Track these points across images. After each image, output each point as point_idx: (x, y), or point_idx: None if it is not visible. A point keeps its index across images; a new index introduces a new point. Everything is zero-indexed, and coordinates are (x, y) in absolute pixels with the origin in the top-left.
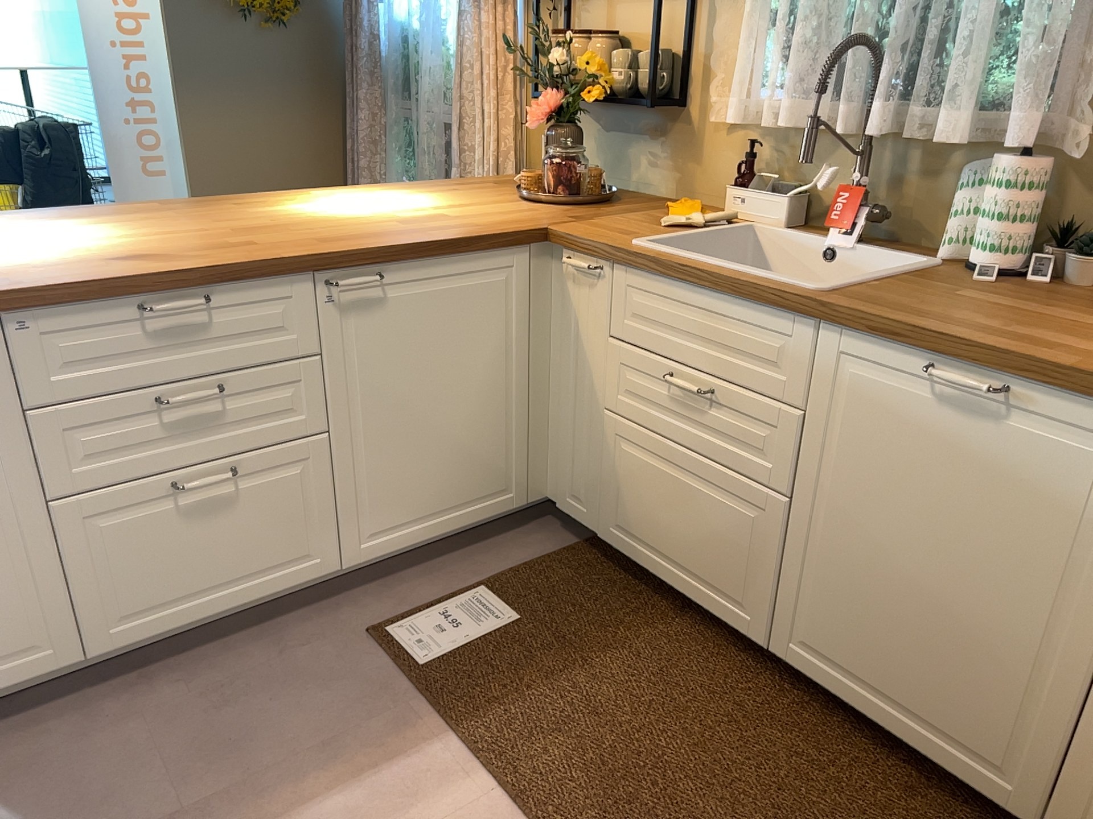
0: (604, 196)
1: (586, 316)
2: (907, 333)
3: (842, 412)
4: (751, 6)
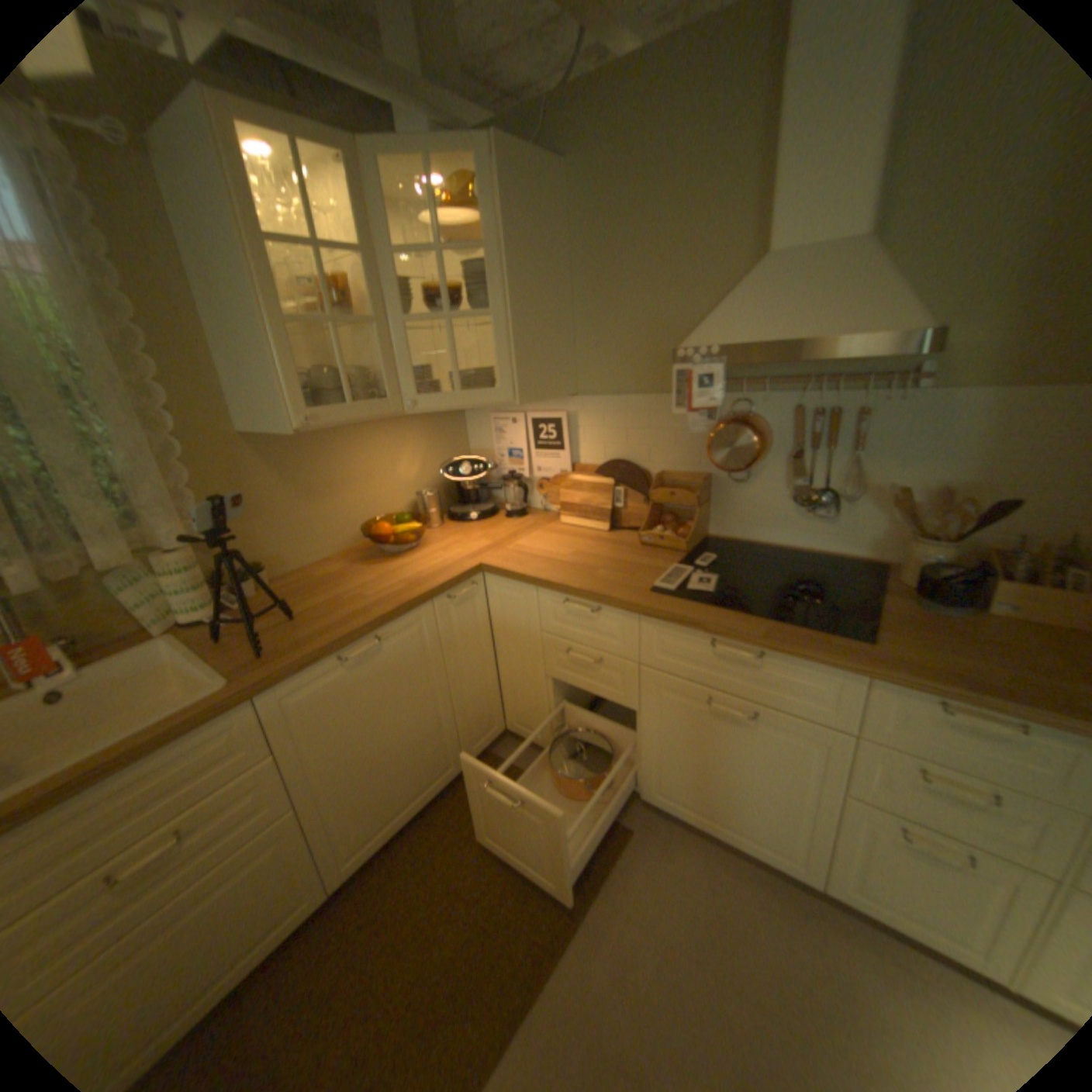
0: None
1: None
2: (322, 654)
3: (300, 729)
4: None
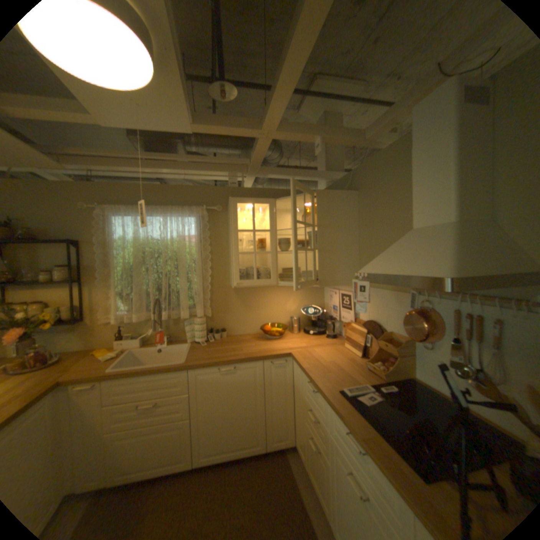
0: (58, 359)
1: (87, 405)
2: (212, 364)
3: (199, 389)
4: (114, 291)
